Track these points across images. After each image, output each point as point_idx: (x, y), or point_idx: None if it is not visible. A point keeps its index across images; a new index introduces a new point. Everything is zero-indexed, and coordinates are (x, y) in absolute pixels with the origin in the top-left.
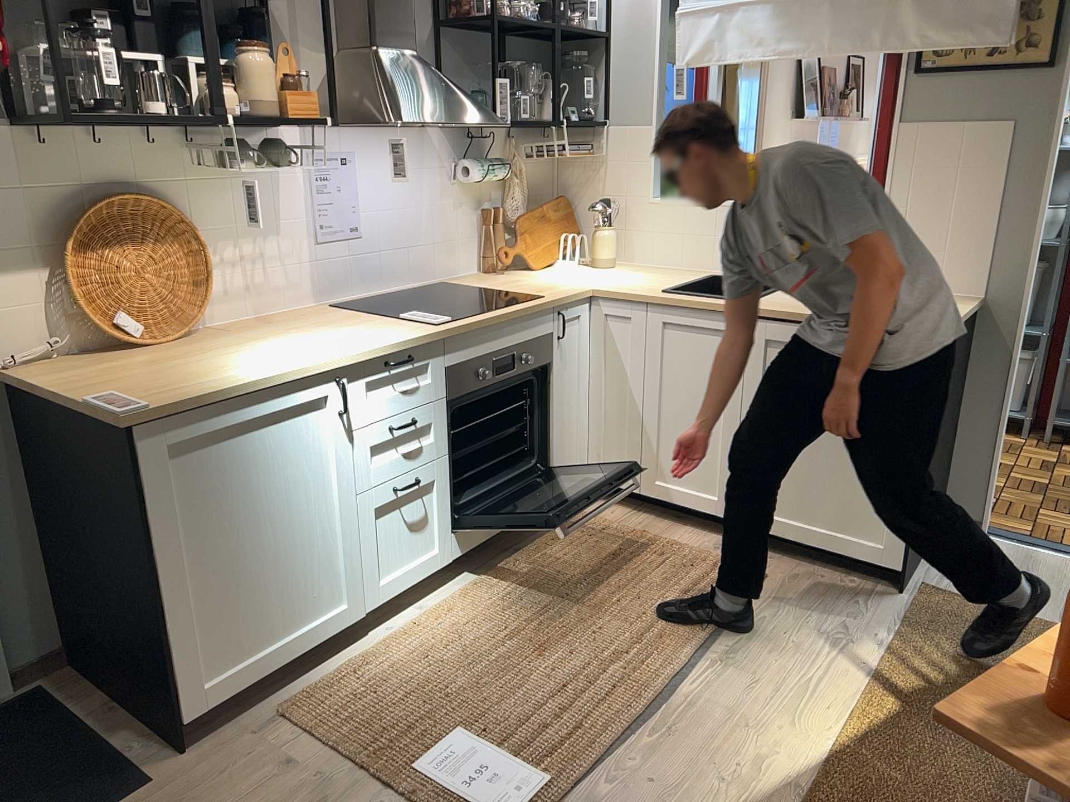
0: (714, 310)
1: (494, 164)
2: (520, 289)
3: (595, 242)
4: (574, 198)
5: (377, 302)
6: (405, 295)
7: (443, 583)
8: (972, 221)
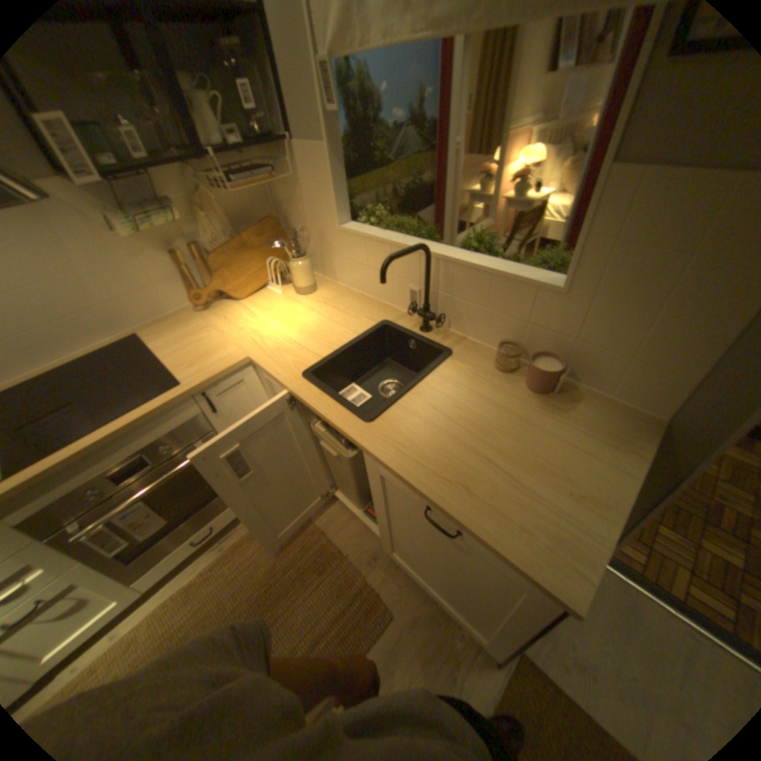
0: (331, 424)
1: (145, 210)
2: (177, 357)
3: (288, 271)
4: (284, 214)
5: (52, 370)
6: (93, 352)
7: (143, 597)
8: (684, 335)
